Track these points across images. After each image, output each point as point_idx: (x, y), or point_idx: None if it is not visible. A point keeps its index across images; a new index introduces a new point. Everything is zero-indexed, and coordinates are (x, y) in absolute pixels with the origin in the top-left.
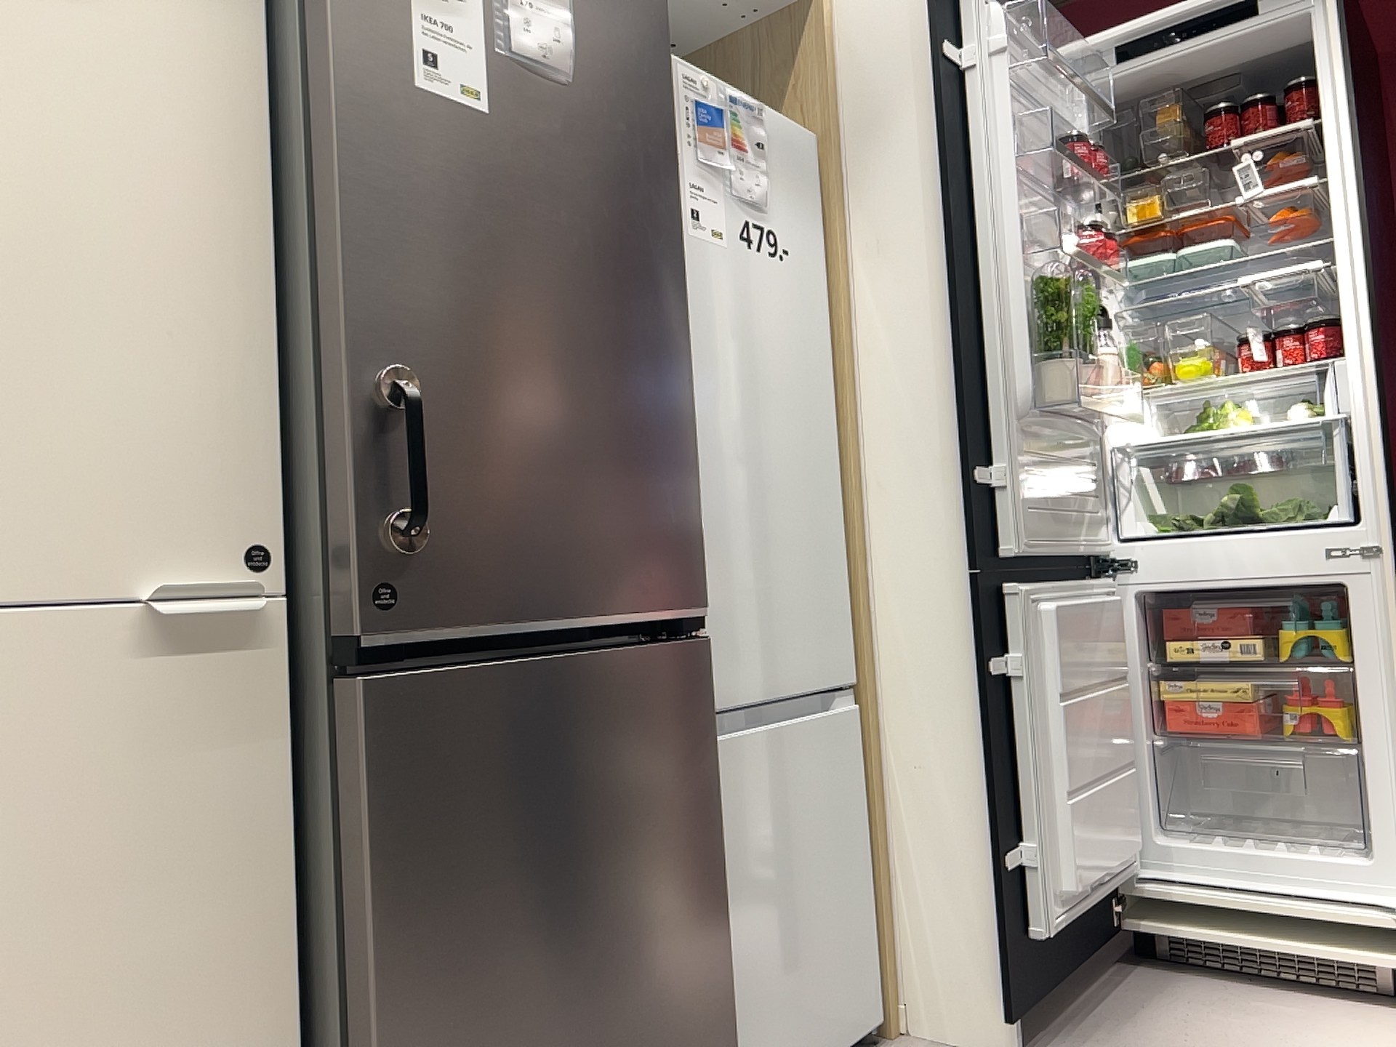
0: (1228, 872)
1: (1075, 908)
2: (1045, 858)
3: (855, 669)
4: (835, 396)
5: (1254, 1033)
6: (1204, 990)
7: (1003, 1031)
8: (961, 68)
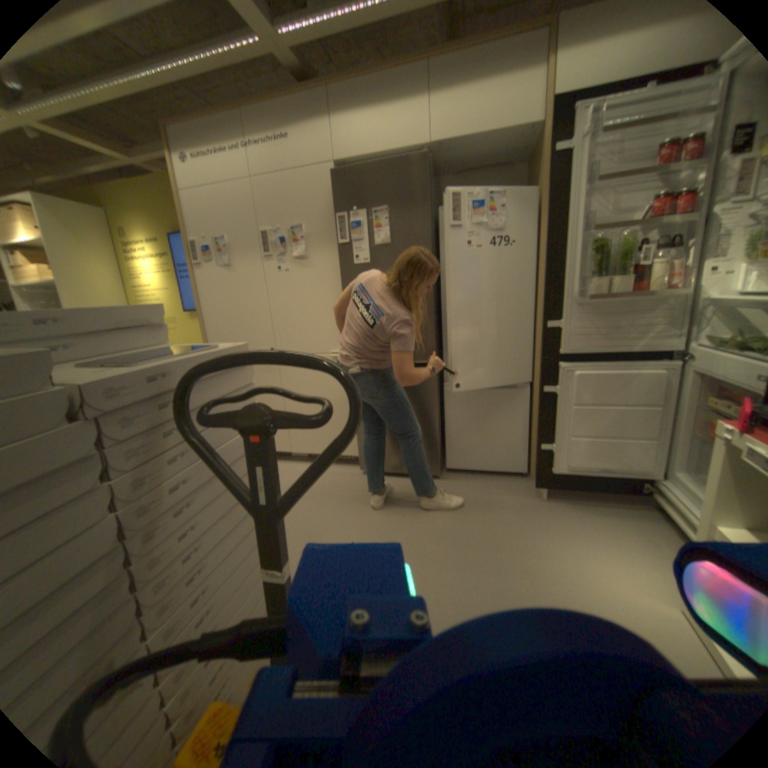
0: (688, 498)
1: (577, 472)
2: (556, 451)
3: (533, 377)
4: (536, 286)
5: (627, 543)
6: (652, 529)
7: (541, 490)
8: (569, 150)
